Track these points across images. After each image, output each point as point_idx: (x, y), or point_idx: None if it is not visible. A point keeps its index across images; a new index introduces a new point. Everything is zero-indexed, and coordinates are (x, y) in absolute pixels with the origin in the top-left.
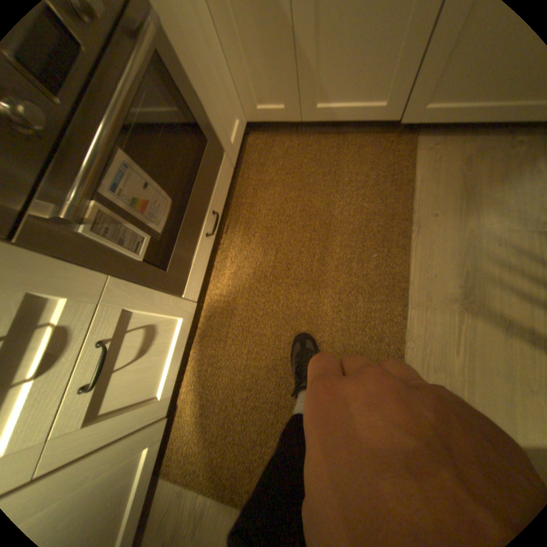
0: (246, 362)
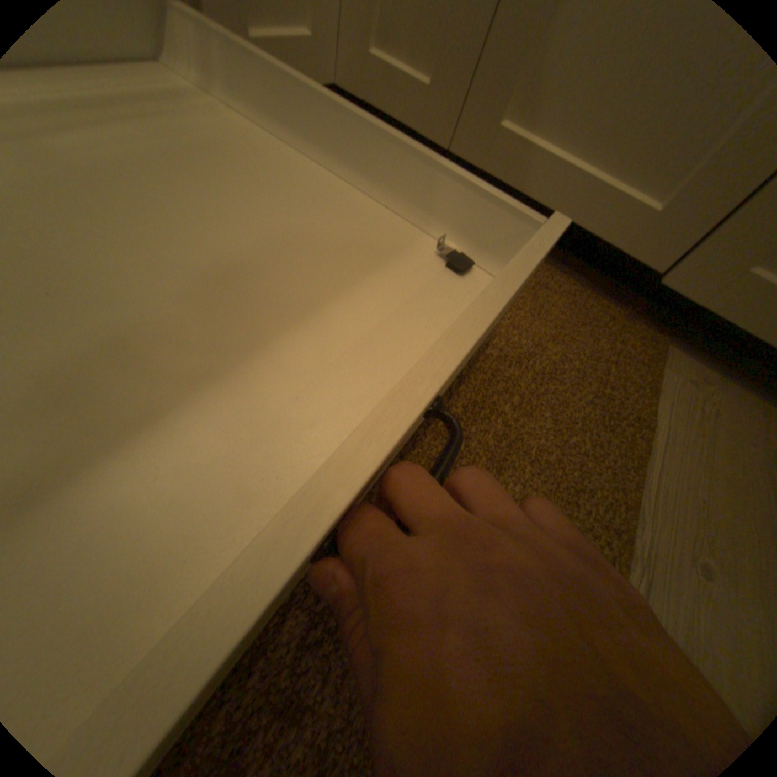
0: None
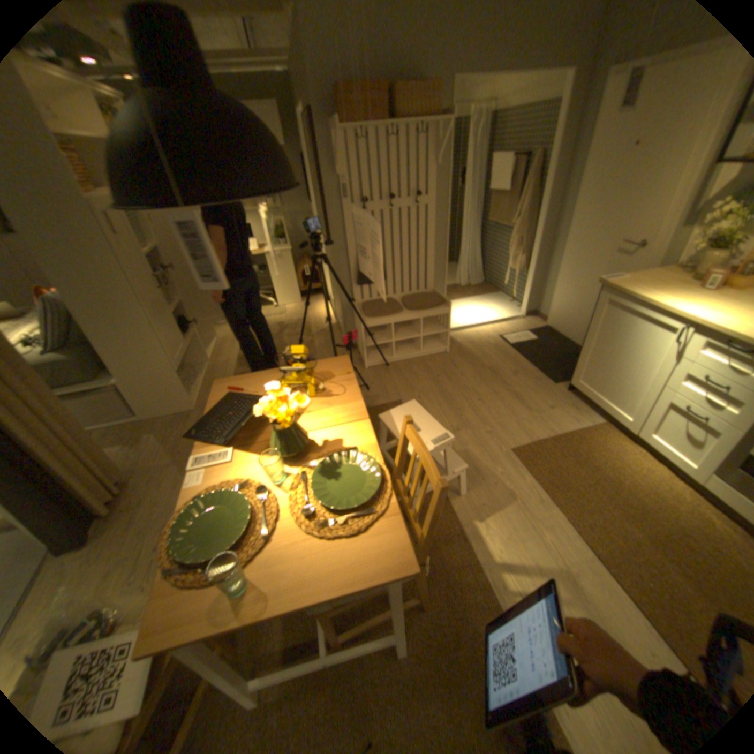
0: (637, 481)
